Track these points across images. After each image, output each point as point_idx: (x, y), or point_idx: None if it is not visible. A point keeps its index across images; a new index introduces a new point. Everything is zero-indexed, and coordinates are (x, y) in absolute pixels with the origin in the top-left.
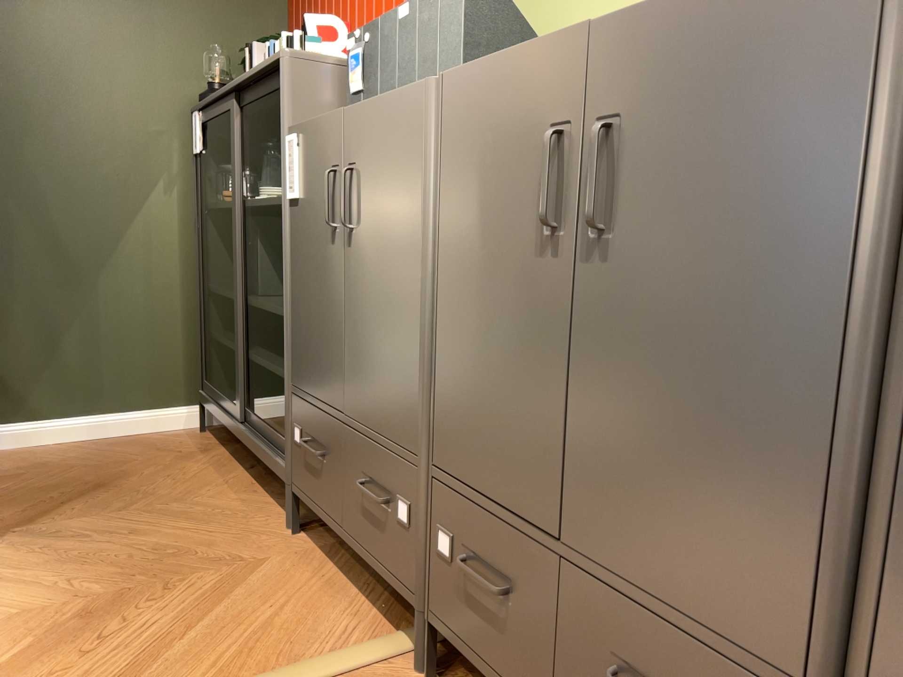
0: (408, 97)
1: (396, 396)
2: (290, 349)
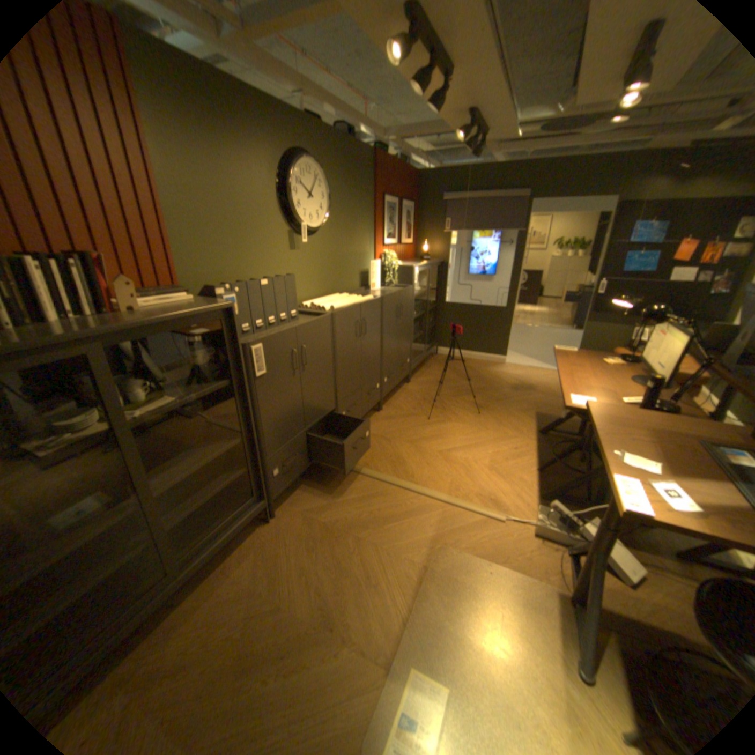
0: (325, 319)
1: (327, 399)
2: (264, 444)
